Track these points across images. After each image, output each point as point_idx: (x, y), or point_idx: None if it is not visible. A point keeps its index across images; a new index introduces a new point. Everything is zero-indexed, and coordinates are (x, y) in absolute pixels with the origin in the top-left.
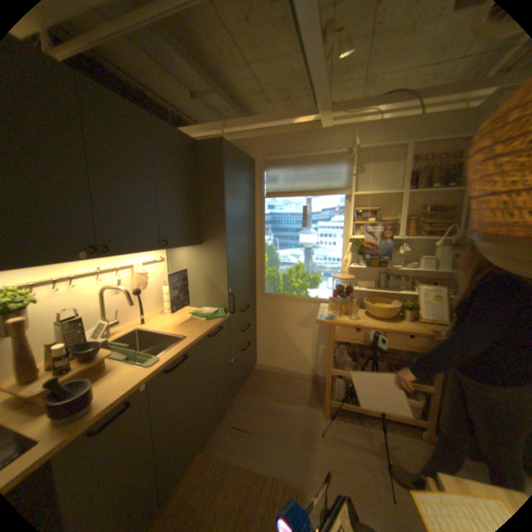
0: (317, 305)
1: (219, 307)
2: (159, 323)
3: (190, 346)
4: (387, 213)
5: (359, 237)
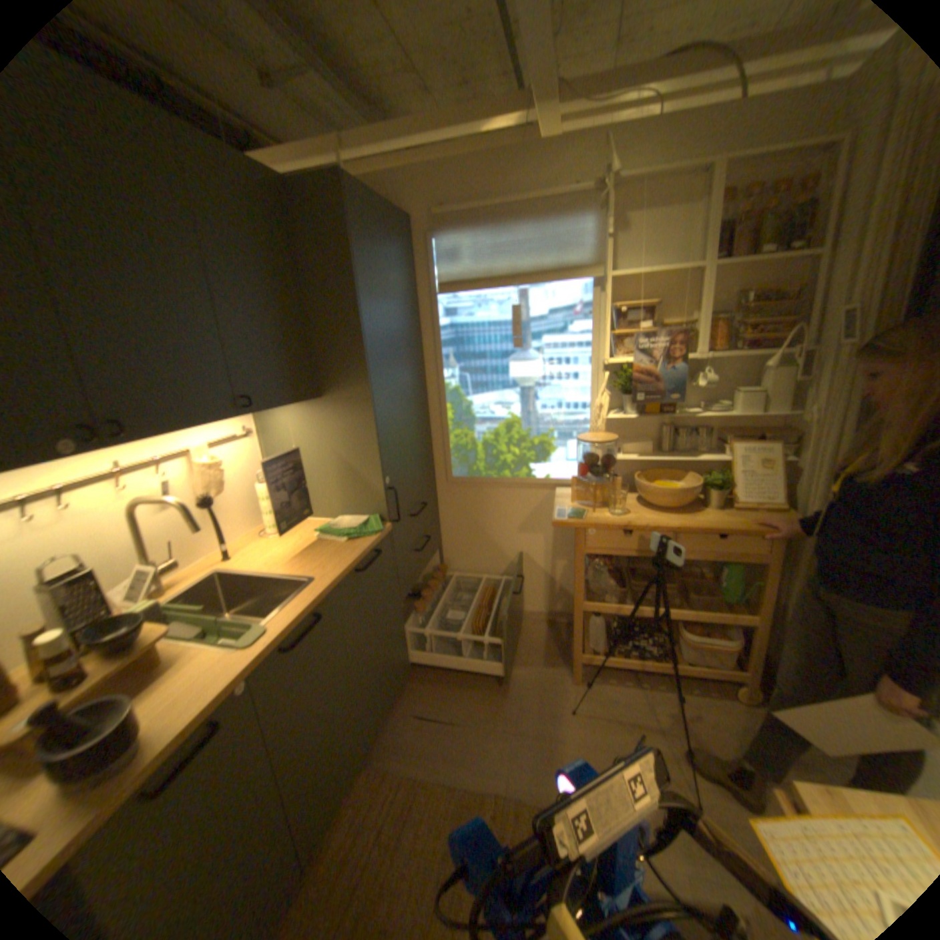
0: (549, 491)
1: (371, 513)
2: (259, 554)
3: (323, 595)
4: (673, 309)
5: (621, 361)
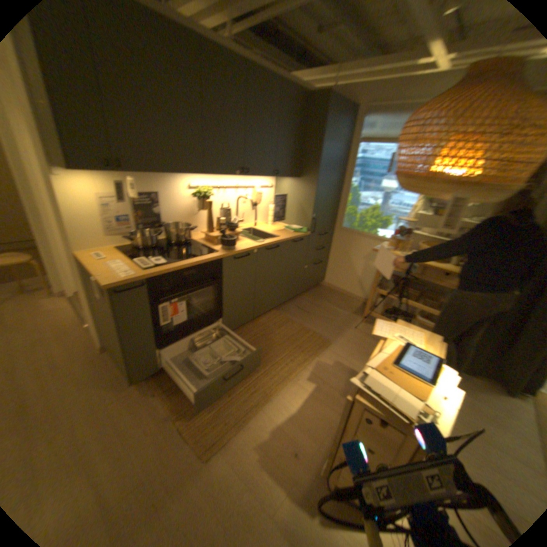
0: (382, 243)
1: (303, 227)
2: (263, 228)
3: (280, 242)
4: None
5: None
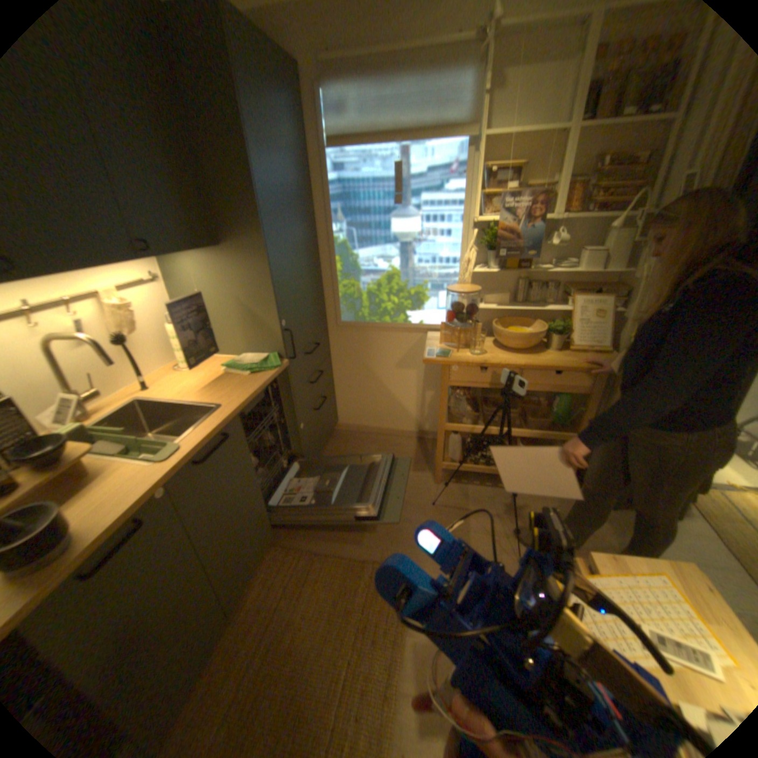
0: (422, 335)
1: (270, 351)
2: (173, 385)
3: (229, 419)
4: (538, 171)
5: (489, 219)
